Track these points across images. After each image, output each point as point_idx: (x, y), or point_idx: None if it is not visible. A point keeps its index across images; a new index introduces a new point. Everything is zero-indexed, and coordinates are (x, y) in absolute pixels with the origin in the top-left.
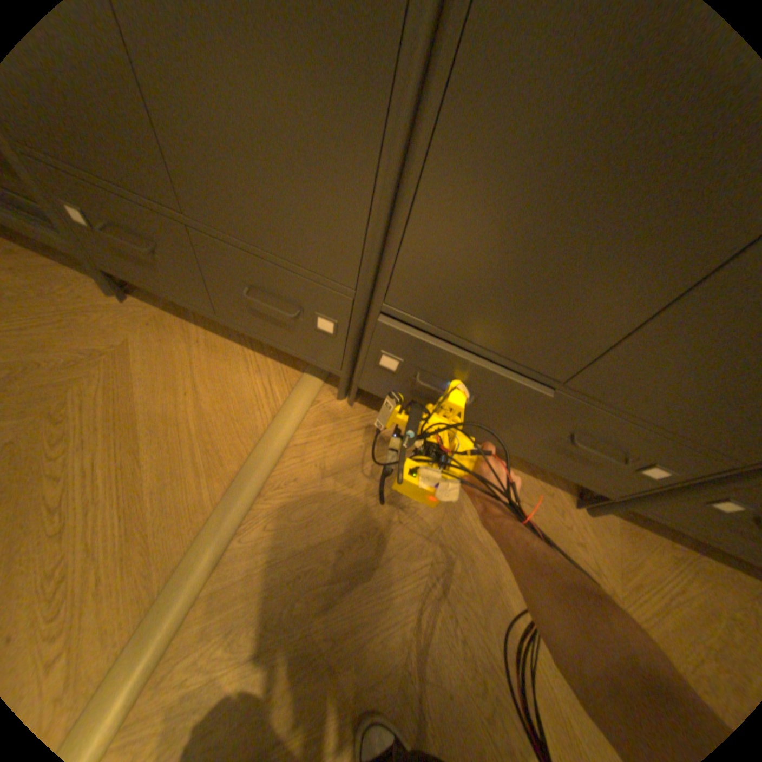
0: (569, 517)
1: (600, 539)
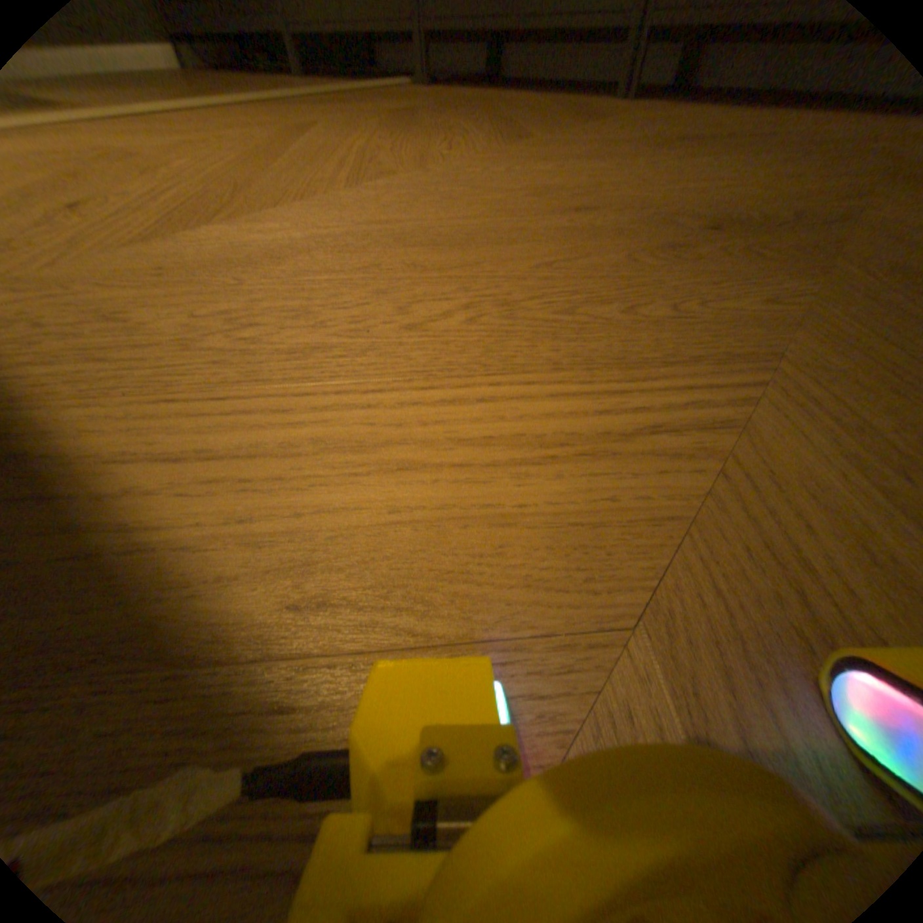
0: (609, 99)
1: (638, 103)
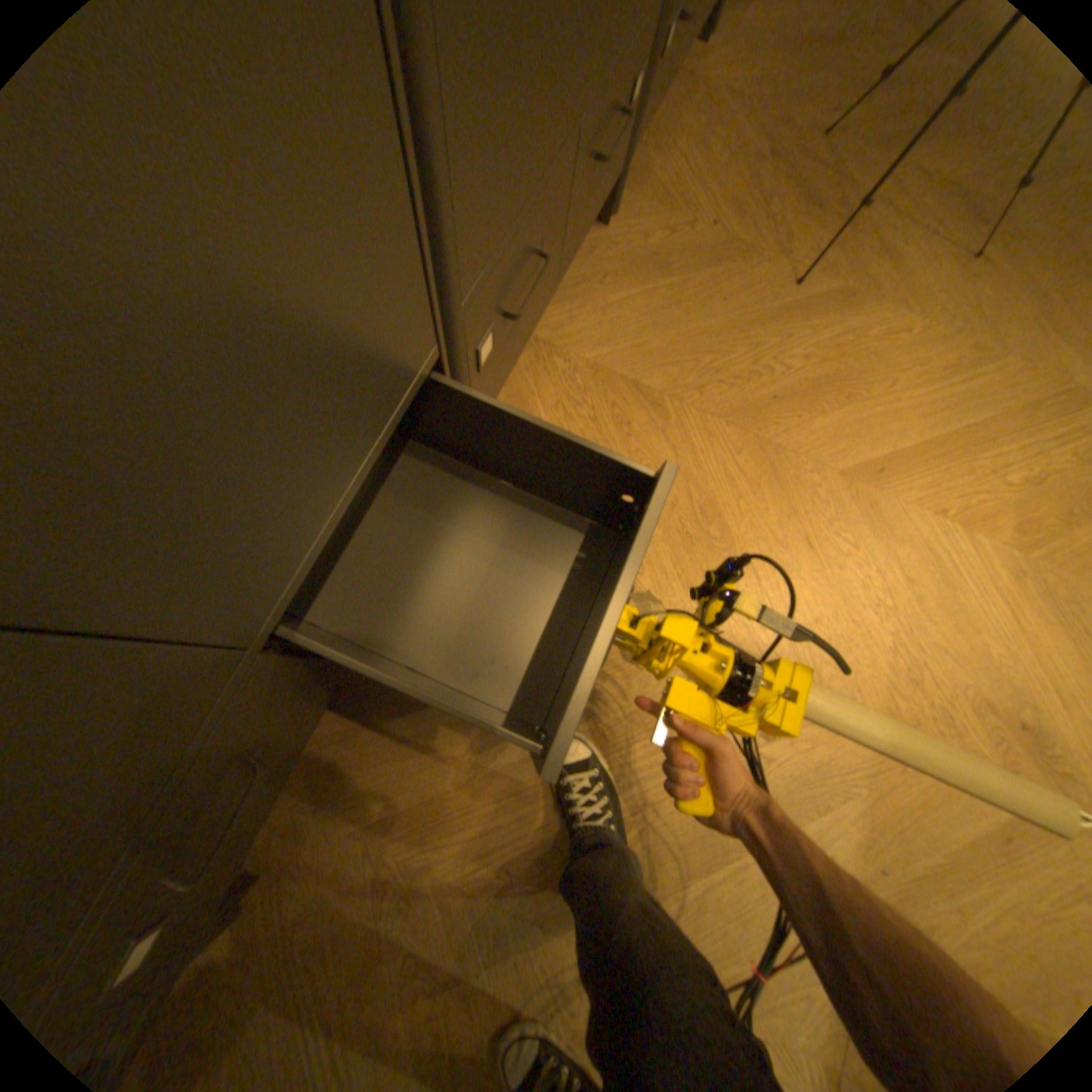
0: (617, 237)
1: (638, 215)
